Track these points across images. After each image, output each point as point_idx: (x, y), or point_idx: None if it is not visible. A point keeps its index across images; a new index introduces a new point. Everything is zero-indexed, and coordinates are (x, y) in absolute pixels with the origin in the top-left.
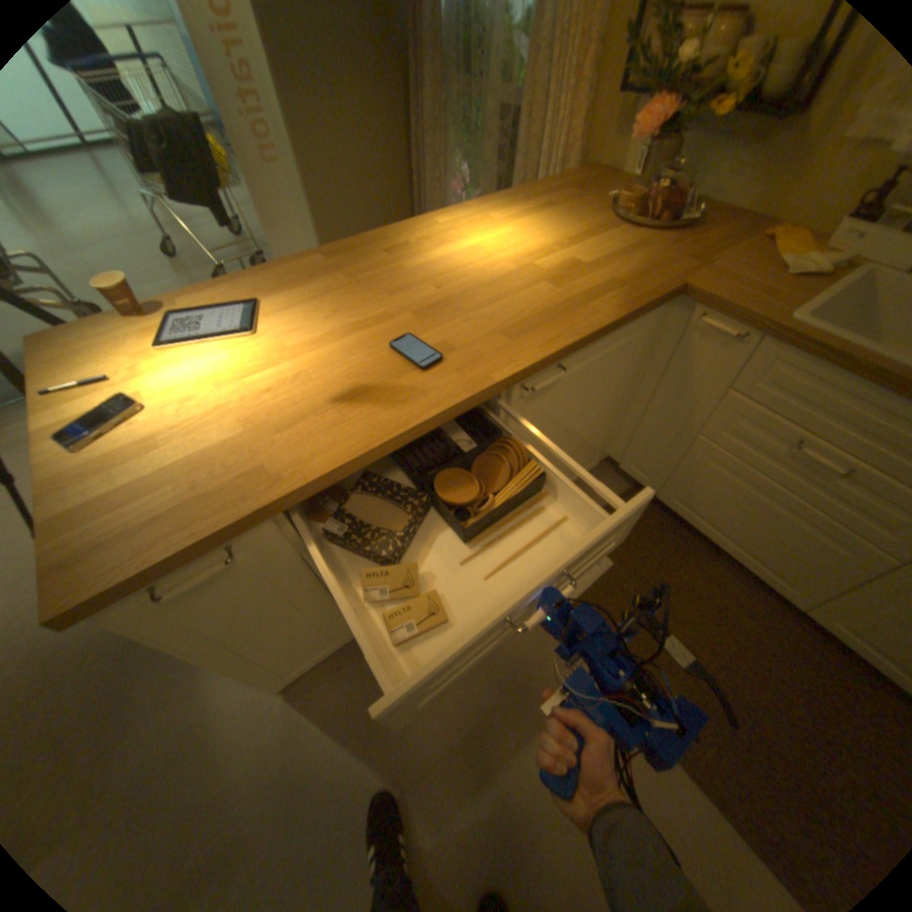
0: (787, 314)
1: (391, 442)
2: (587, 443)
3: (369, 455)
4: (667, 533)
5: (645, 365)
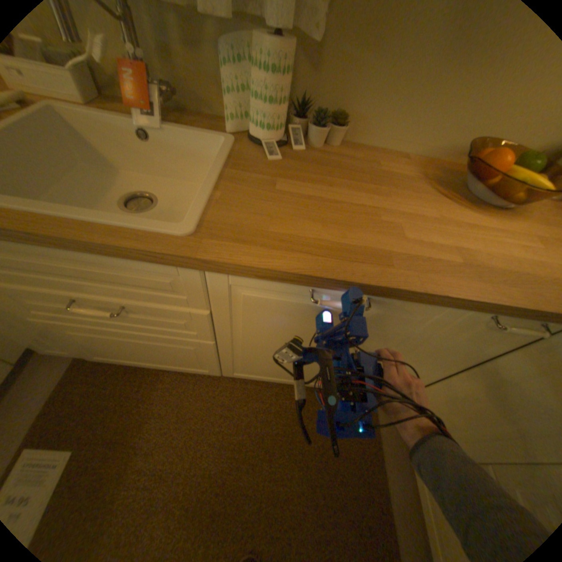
0: None
1: None
2: None
3: None
4: (118, 379)
5: None
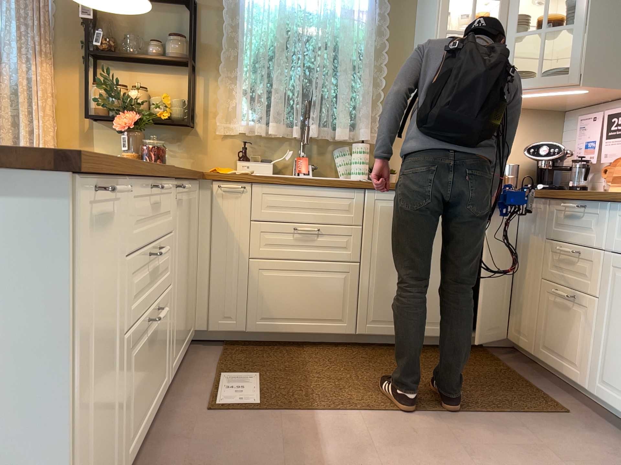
0: (252, 174)
1: (151, 170)
2: (189, 290)
3: (147, 170)
4: (267, 352)
5: (196, 232)
